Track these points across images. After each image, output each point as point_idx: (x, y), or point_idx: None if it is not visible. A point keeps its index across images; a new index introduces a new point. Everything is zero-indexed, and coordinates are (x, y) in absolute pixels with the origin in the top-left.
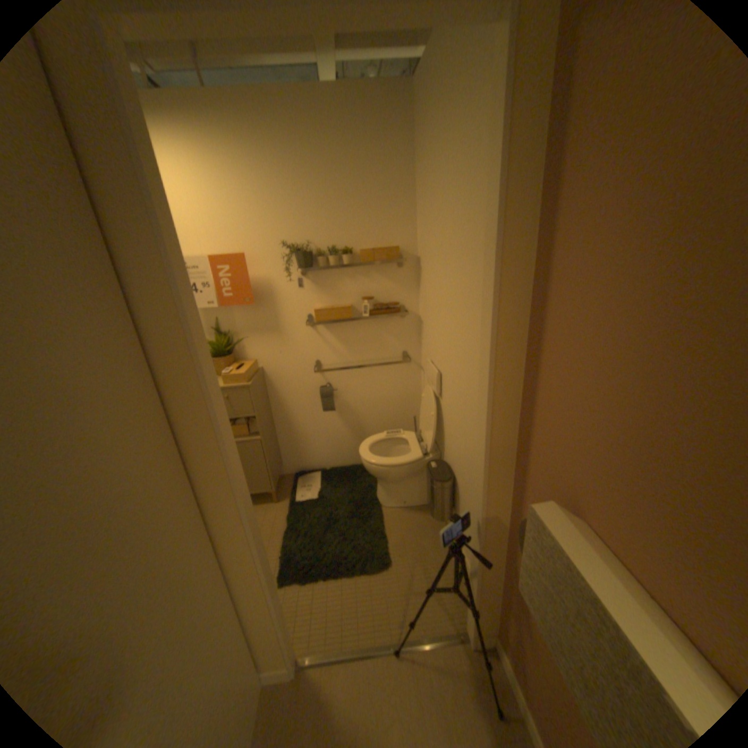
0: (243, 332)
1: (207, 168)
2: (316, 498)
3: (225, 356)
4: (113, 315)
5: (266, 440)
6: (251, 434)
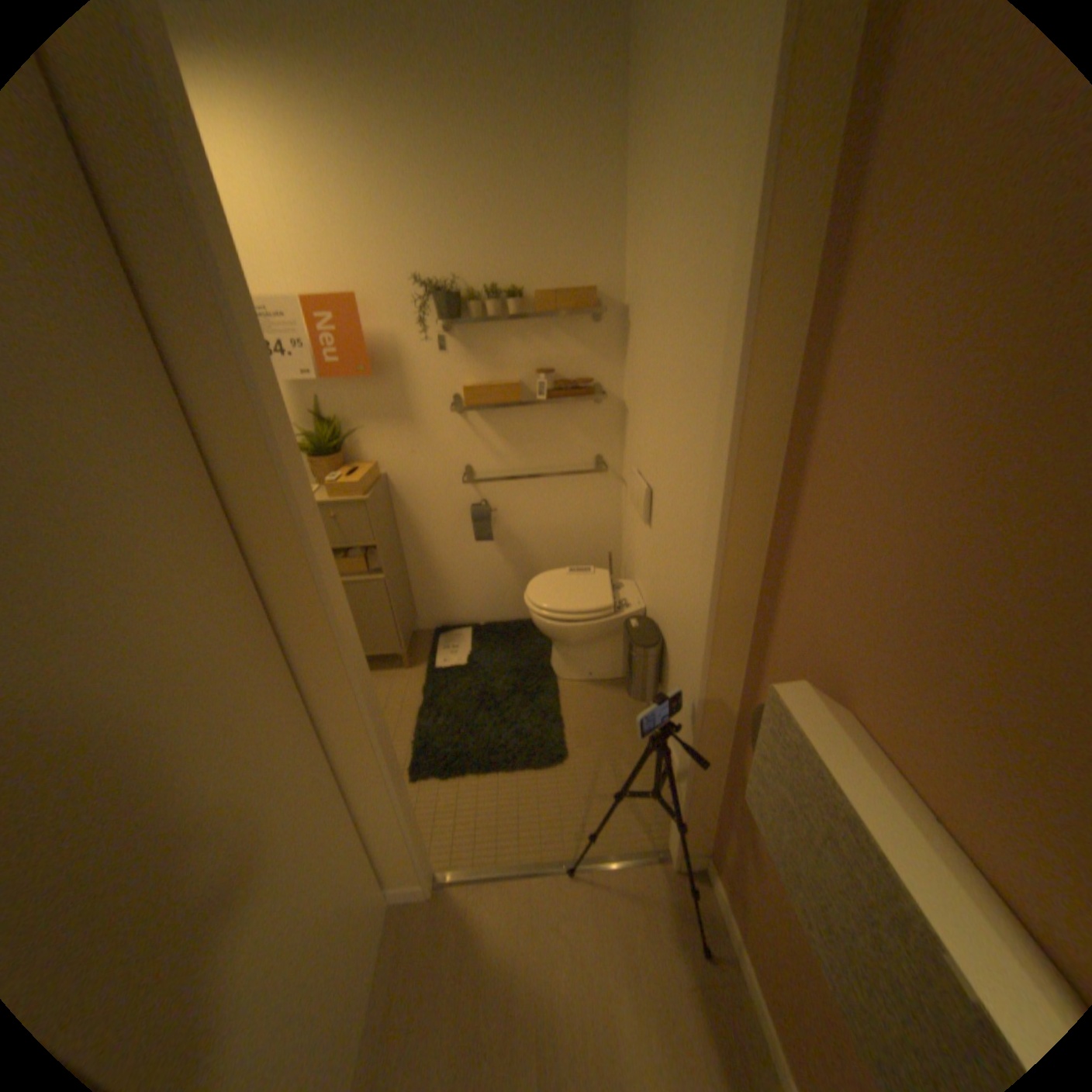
0: (356, 420)
1: (292, 149)
2: (465, 664)
3: (331, 455)
4: (147, 384)
5: (393, 581)
6: (371, 571)
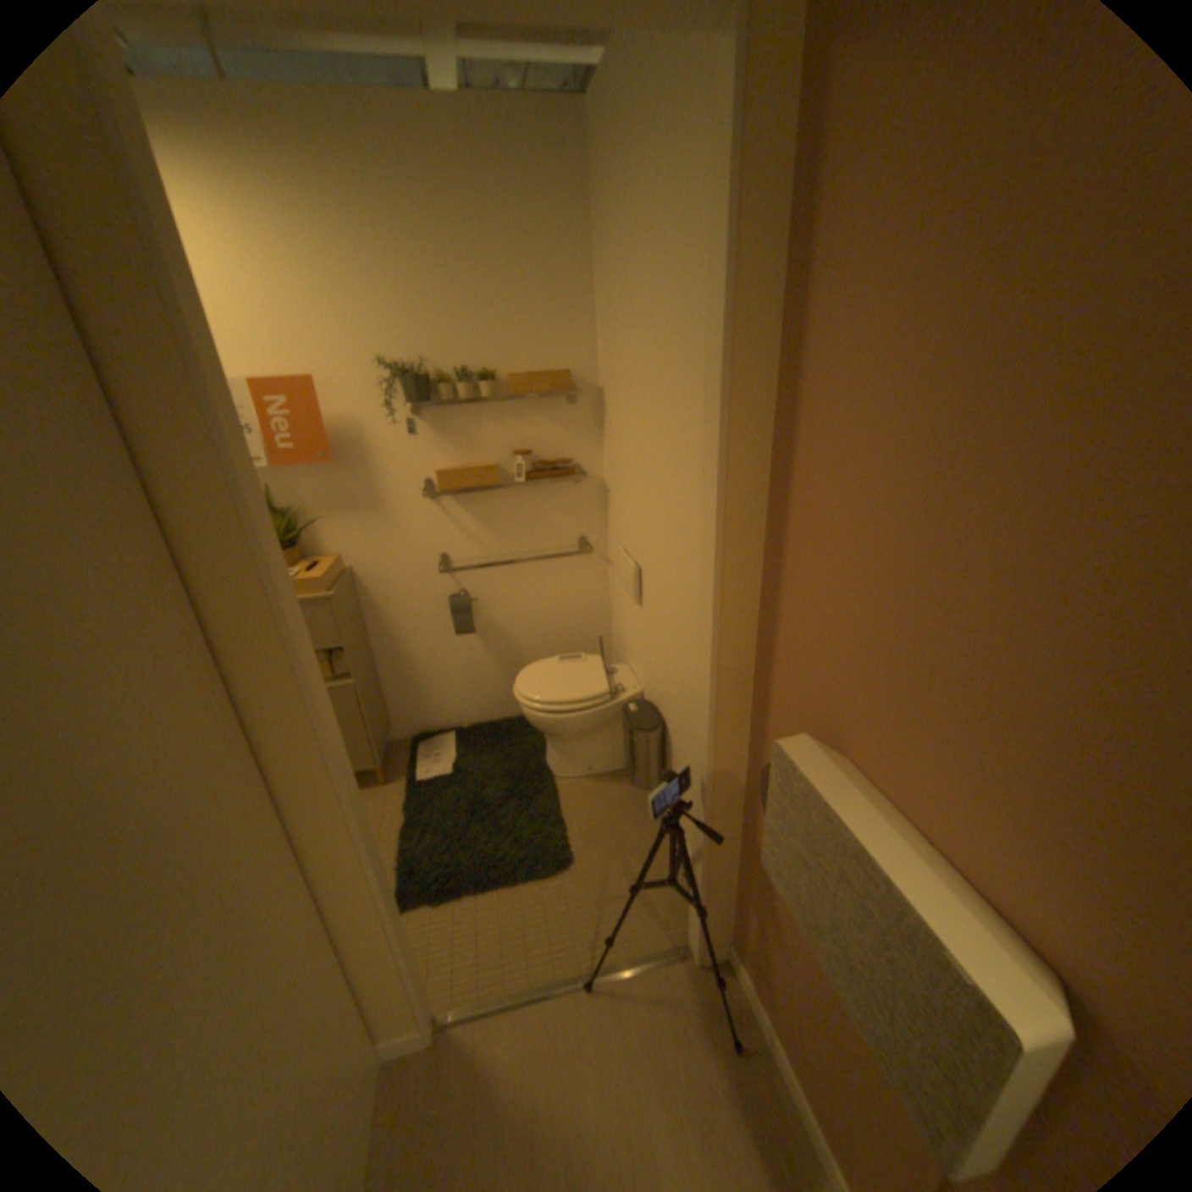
0: (314, 509)
1: (237, 226)
2: (449, 773)
3: (285, 549)
4: (100, 475)
5: (363, 686)
6: (336, 676)
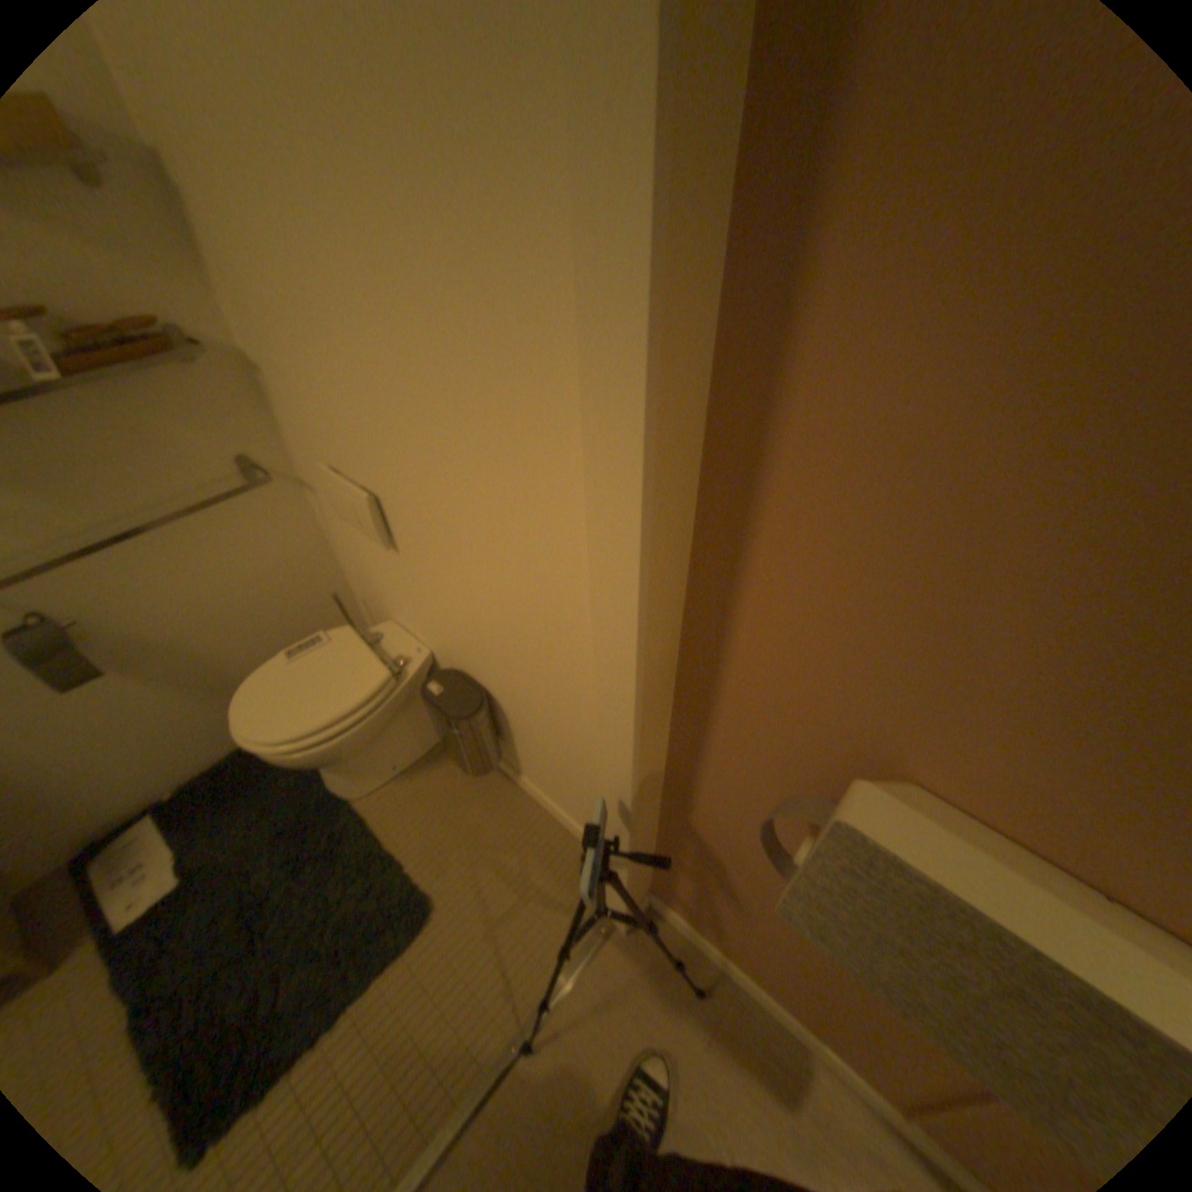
0: None
1: None
2: (171, 886)
3: None
4: None
5: None
6: None
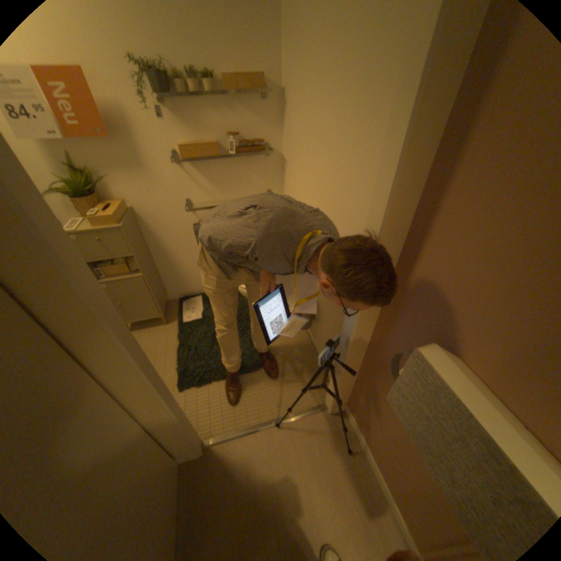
0: (102, 168)
1: None
2: (200, 317)
3: (87, 195)
4: None
5: (148, 275)
6: (132, 271)
